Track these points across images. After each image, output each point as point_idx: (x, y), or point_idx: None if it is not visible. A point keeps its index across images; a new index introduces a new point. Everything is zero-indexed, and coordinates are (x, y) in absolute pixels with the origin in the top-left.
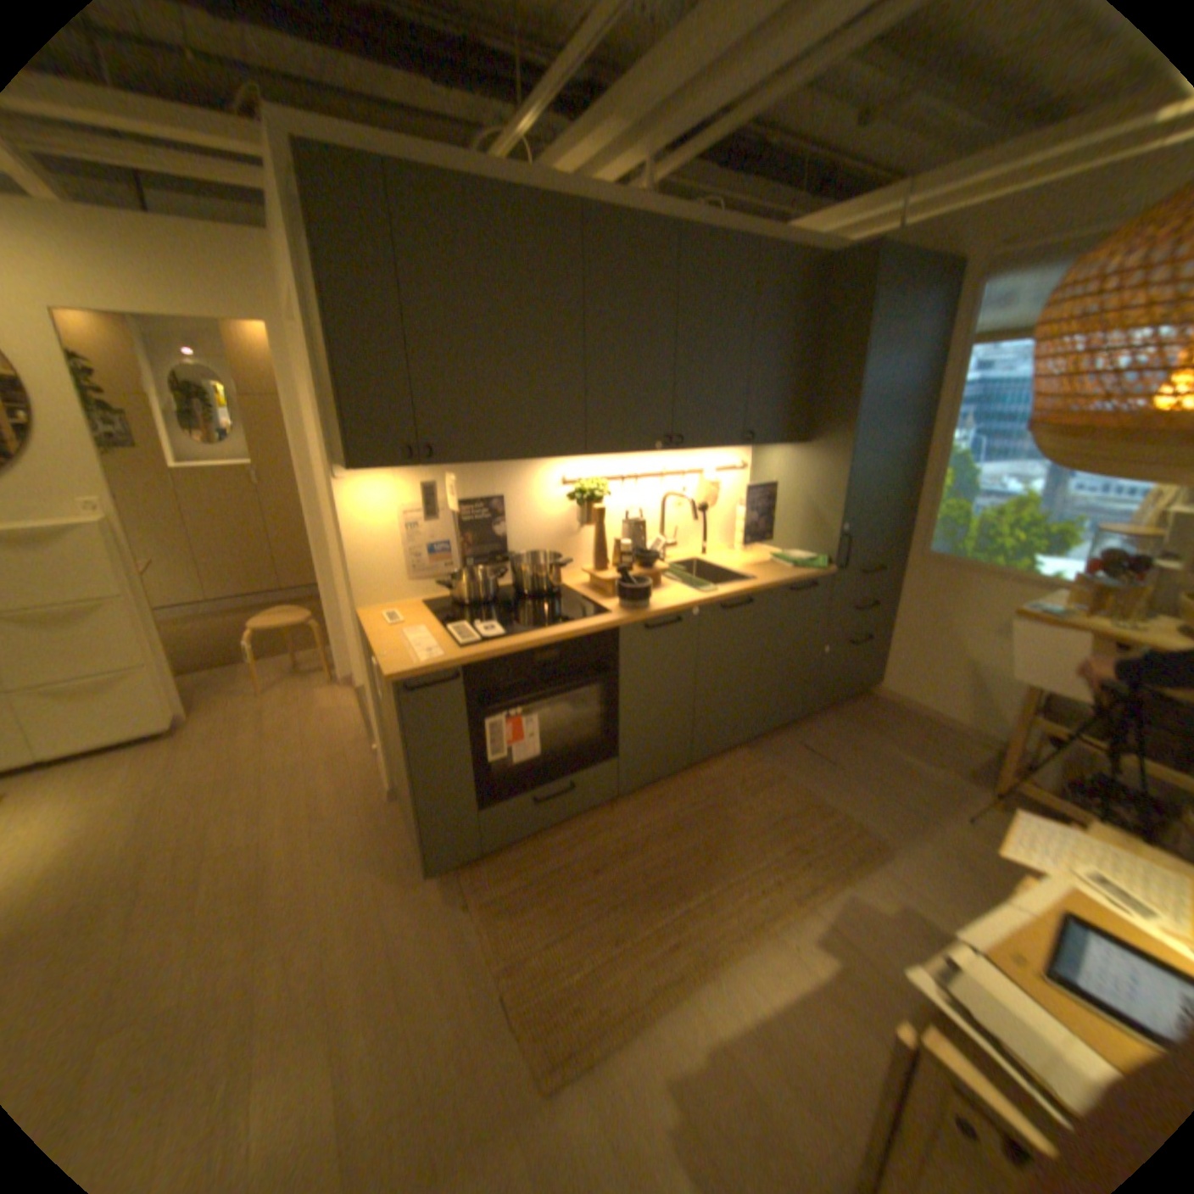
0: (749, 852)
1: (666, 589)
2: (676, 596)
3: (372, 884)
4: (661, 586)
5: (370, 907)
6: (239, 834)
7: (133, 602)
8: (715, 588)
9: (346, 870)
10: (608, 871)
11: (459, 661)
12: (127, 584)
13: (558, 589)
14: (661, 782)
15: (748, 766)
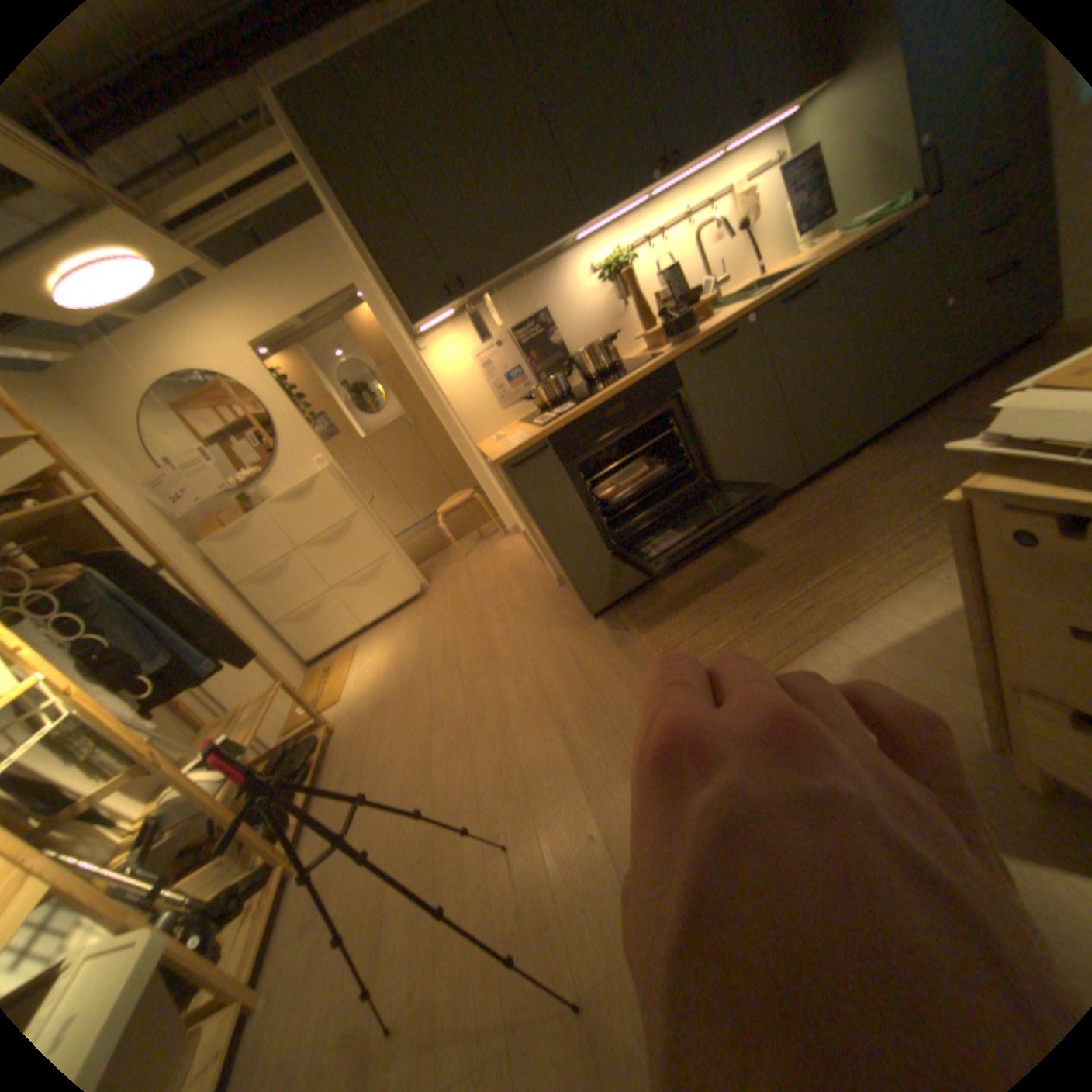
0: (883, 522)
1: (718, 313)
2: (727, 311)
3: (559, 630)
4: (713, 313)
5: (560, 641)
6: (473, 628)
7: (366, 513)
8: (769, 285)
9: (540, 627)
10: (739, 574)
11: (542, 433)
12: (358, 502)
13: (620, 363)
14: (782, 501)
15: (878, 458)
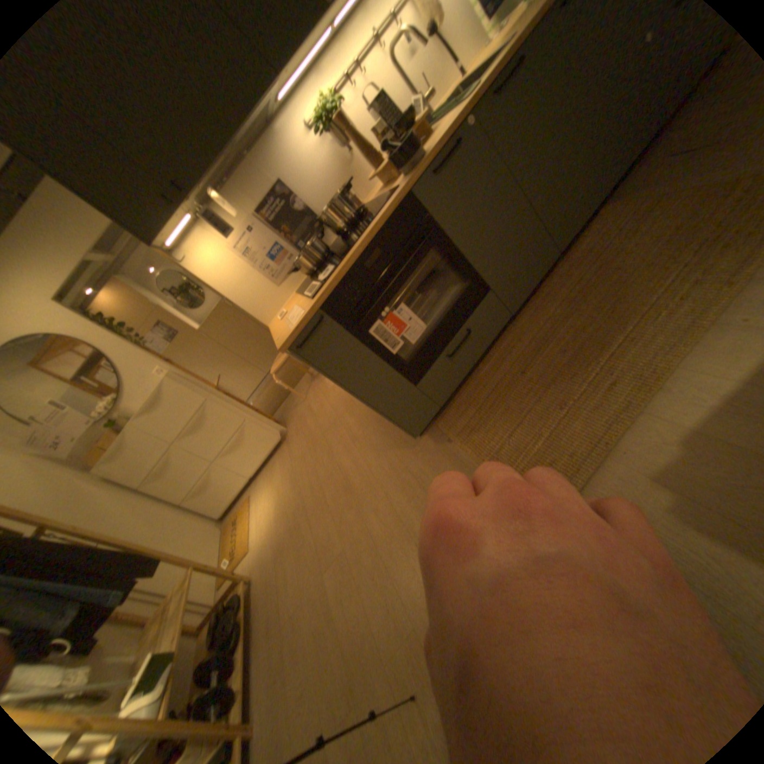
0: (649, 276)
1: (437, 125)
2: (446, 120)
3: (394, 451)
4: (433, 128)
5: (399, 463)
6: (327, 462)
7: (215, 394)
8: (478, 79)
9: (379, 452)
10: (531, 363)
11: (315, 304)
12: (204, 389)
13: (364, 206)
14: (544, 280)
15: (617, 213)
